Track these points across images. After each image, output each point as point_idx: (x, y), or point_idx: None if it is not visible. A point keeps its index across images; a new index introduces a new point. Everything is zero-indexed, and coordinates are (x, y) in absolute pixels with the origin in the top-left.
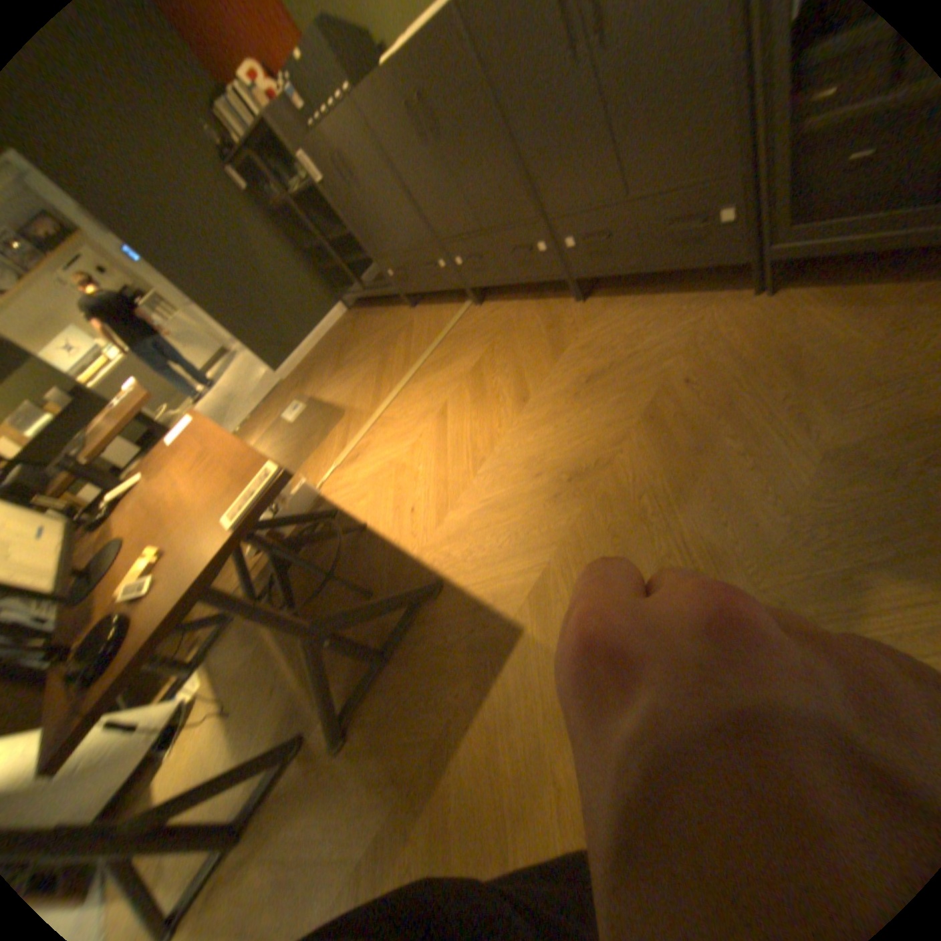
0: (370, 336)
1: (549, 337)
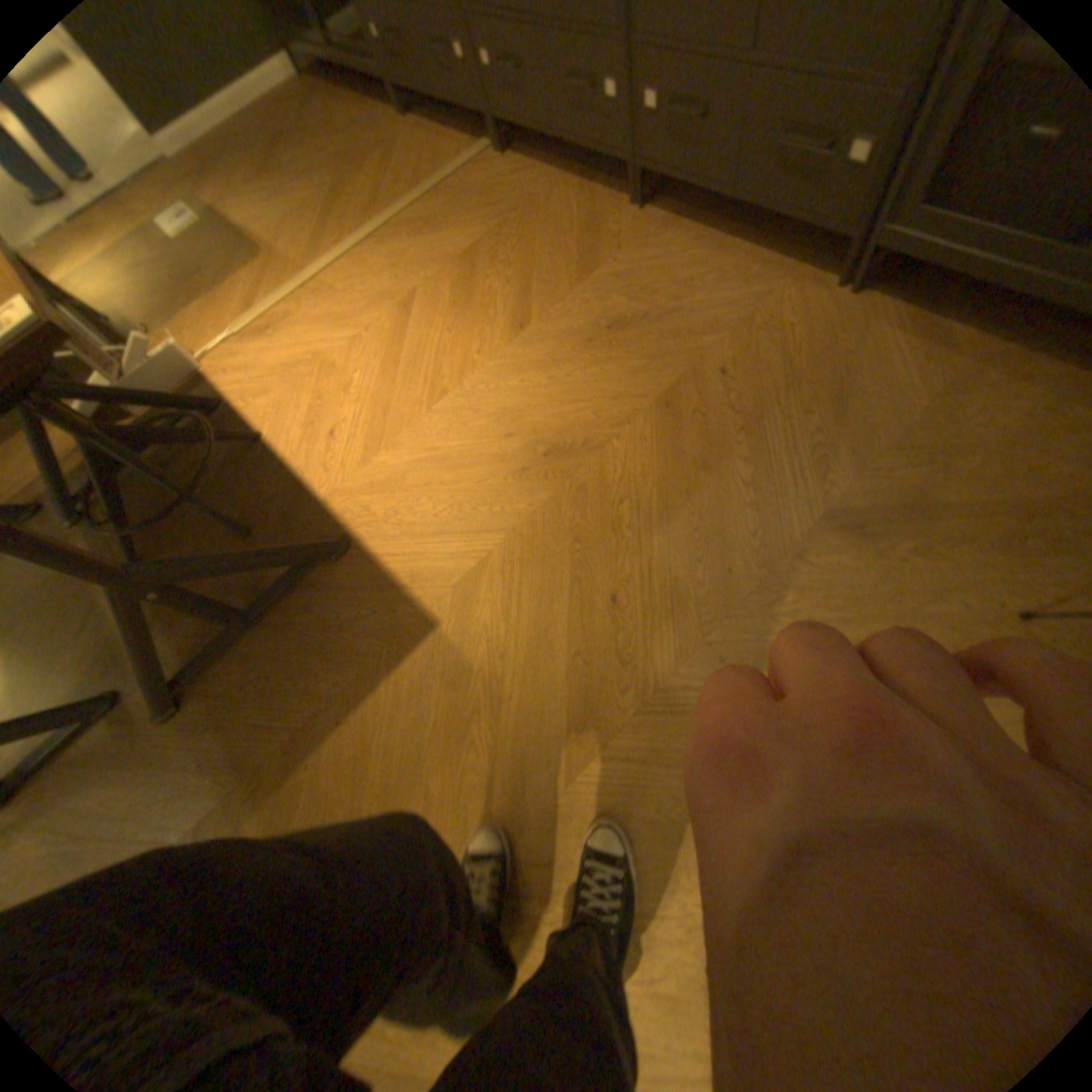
0: (326, 136)
1: (581, 244)
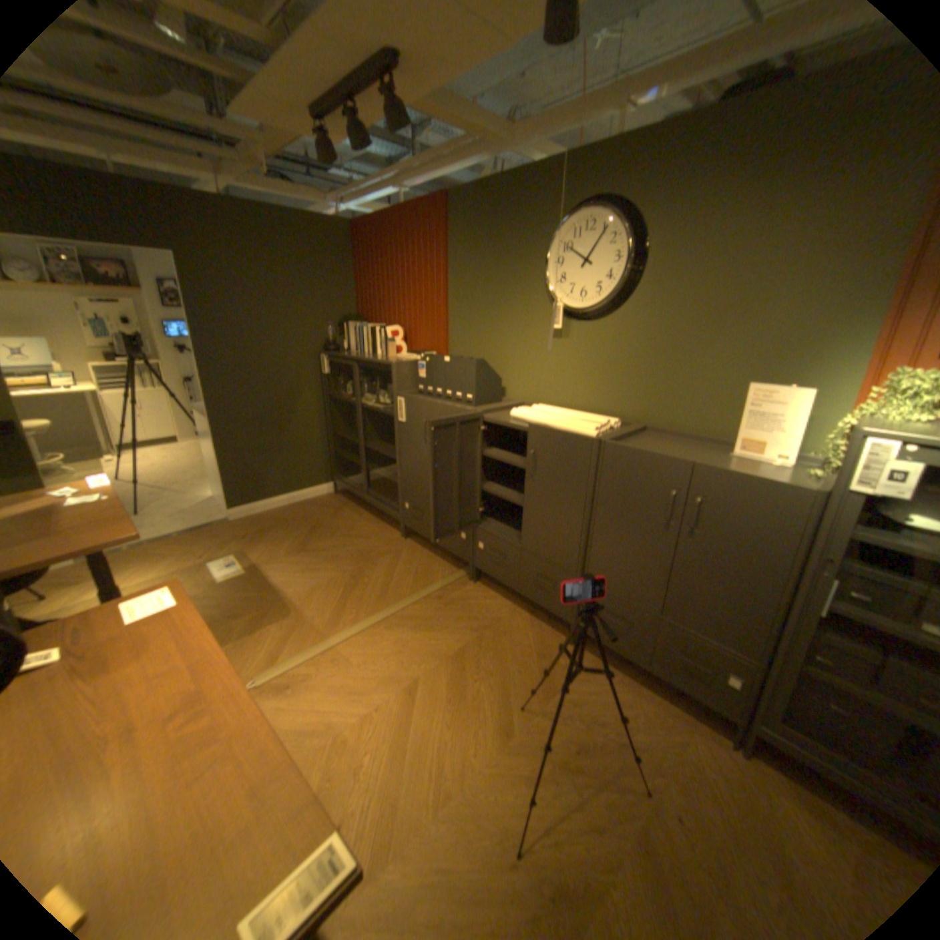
0: (351, 537)
1: (541, 667)
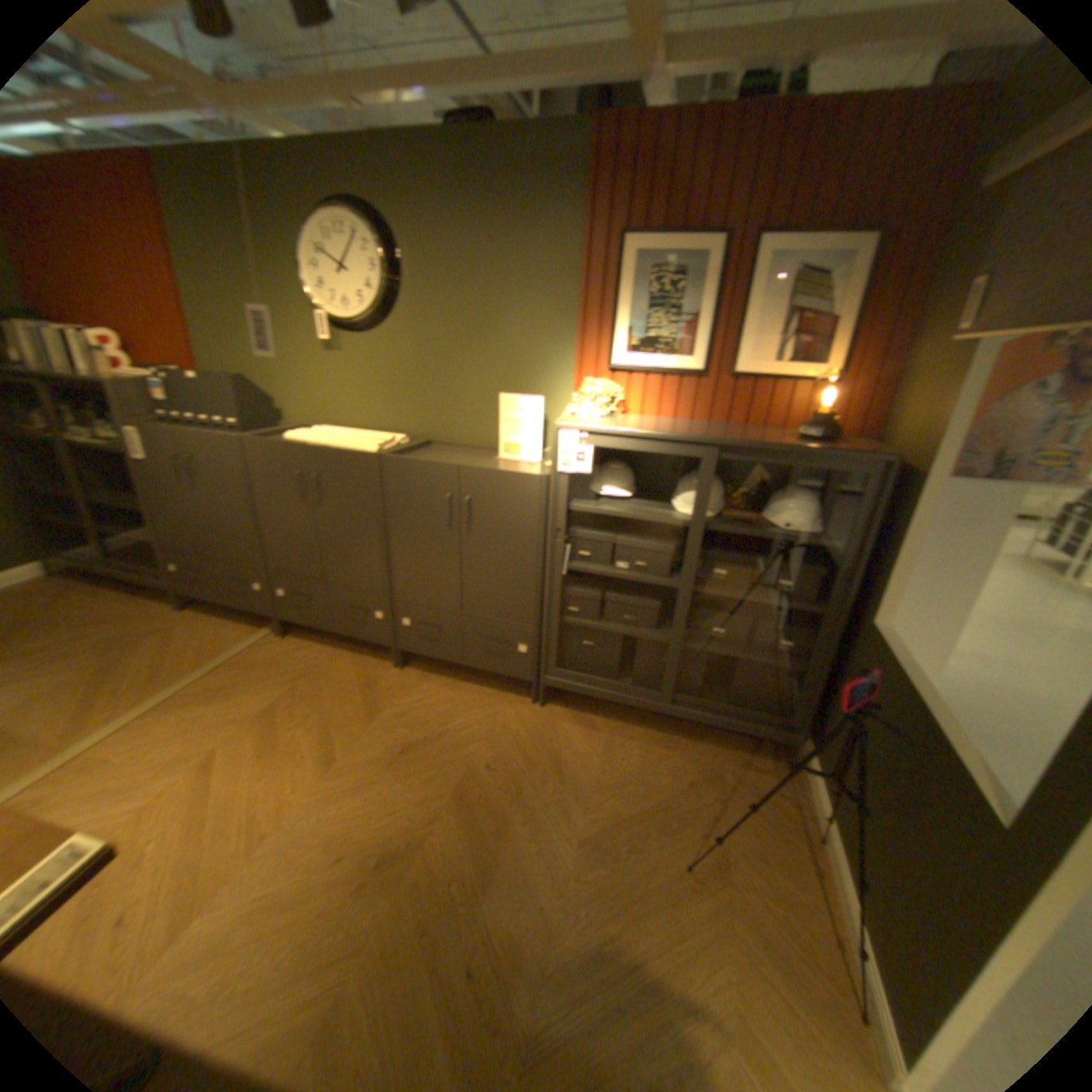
0: (83, 627)
1: (361, 696)
